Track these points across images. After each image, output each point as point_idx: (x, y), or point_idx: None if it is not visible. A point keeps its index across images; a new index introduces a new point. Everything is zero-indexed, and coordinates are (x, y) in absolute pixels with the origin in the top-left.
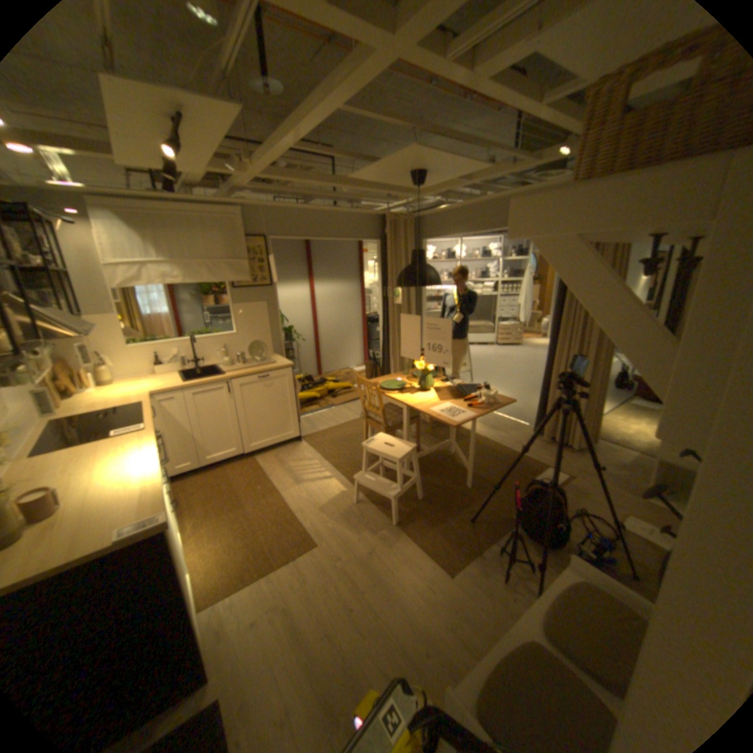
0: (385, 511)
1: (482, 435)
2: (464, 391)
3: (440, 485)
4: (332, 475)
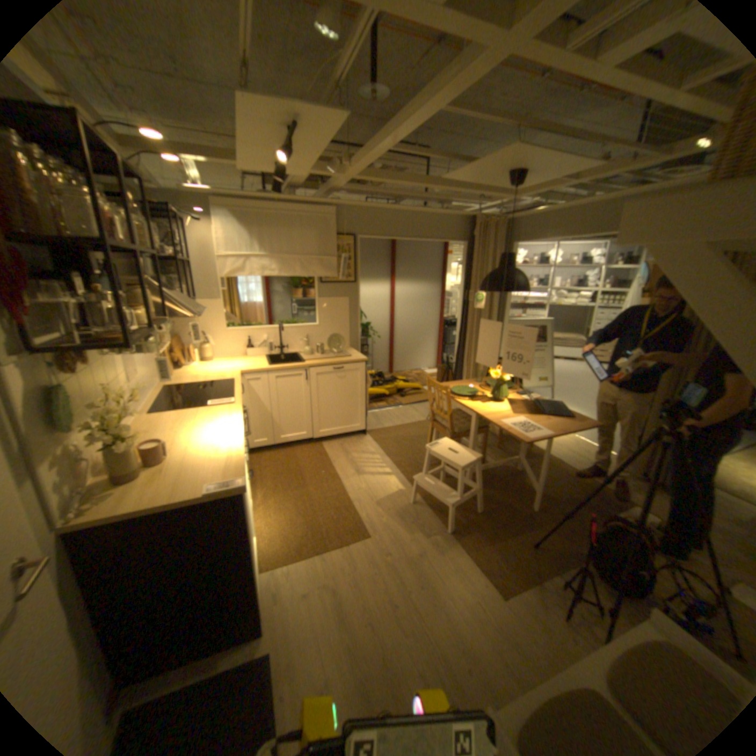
0: (442, 517)
1: (558, 458)
2: (544, 407)
3: (504, 502)
4: (393, 472)
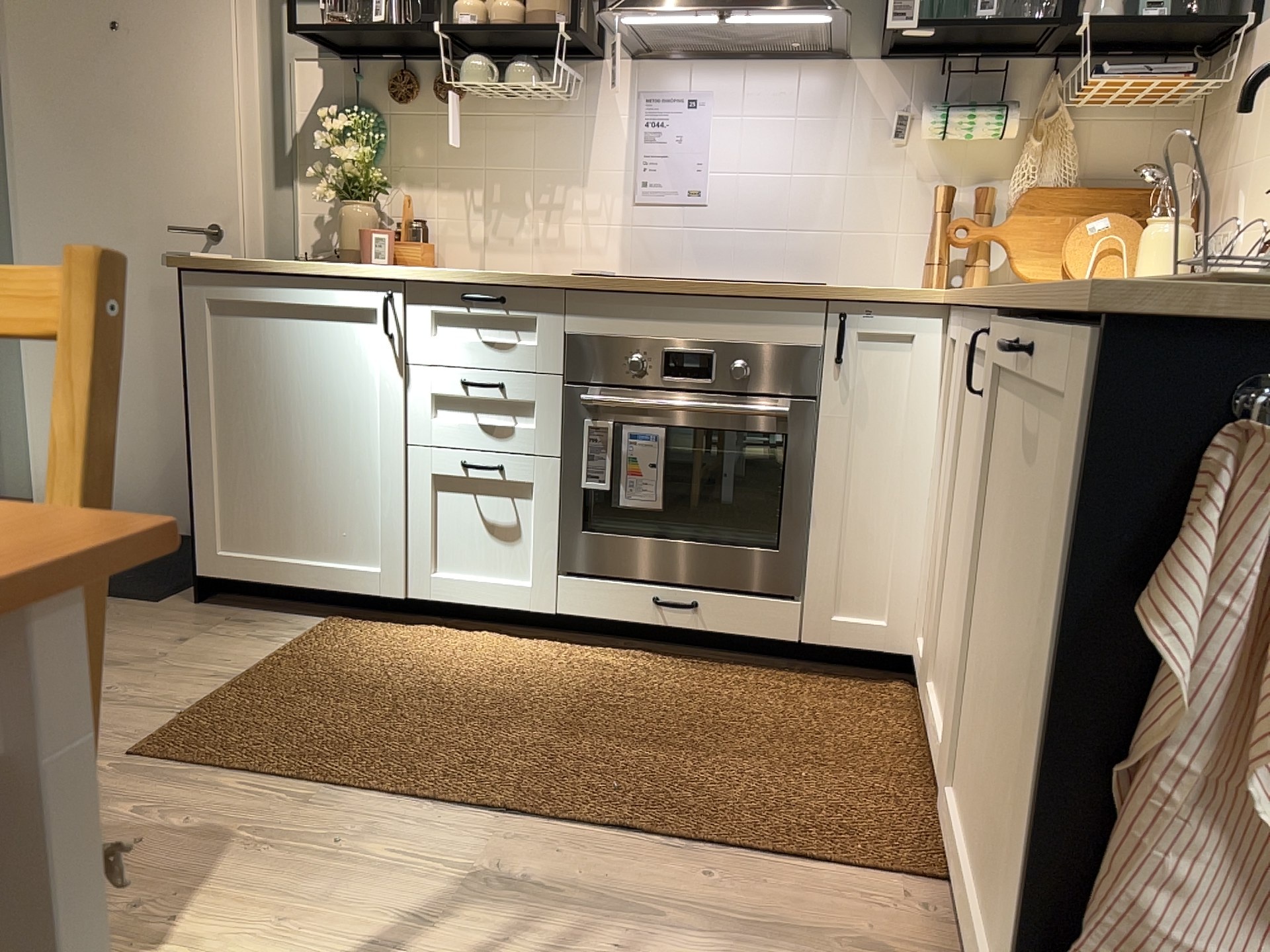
0: None
1: None
2: None
3: None
4: None
